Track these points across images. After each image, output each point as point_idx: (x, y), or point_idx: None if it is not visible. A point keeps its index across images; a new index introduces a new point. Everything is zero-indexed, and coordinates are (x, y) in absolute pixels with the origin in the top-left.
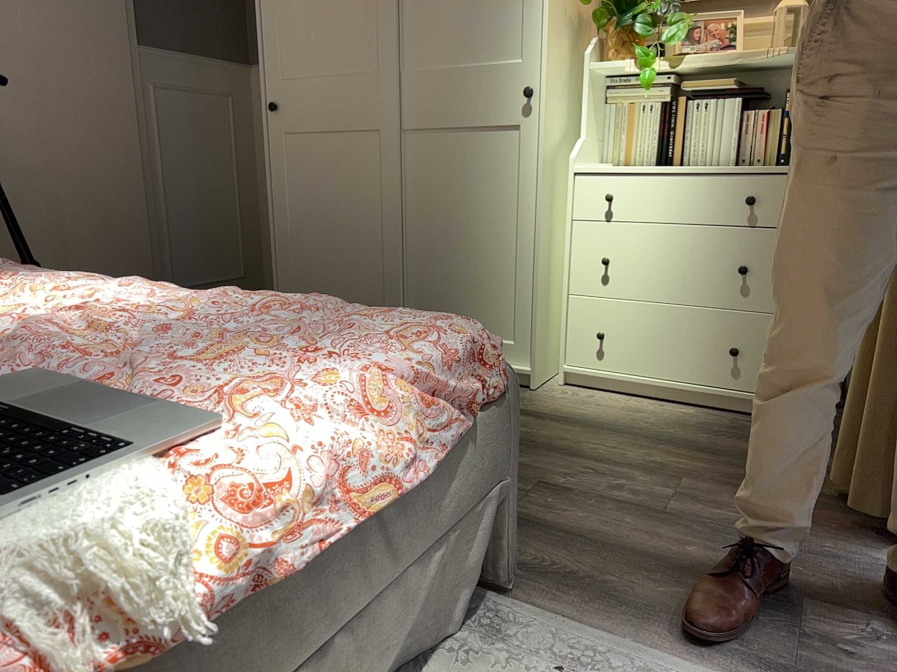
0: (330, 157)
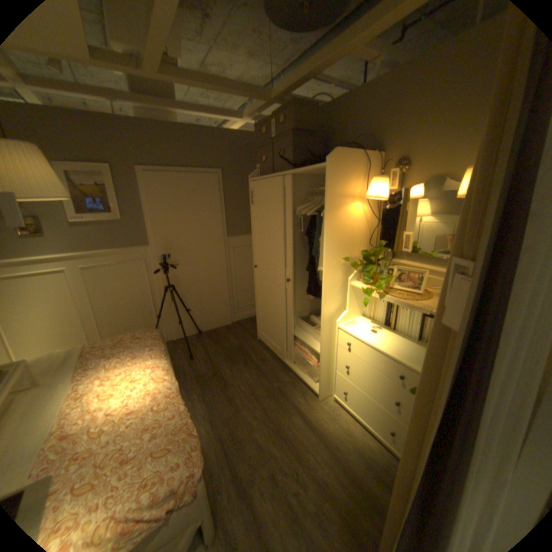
0: (268, 288)
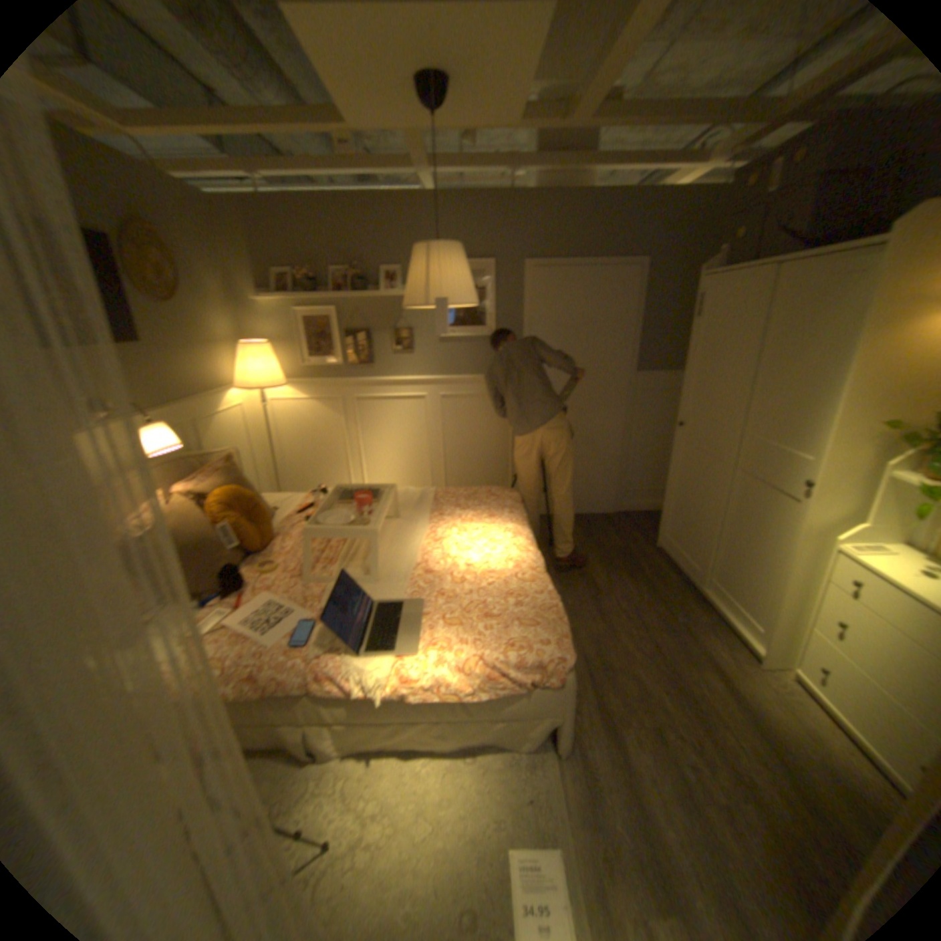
0: (698, 464)
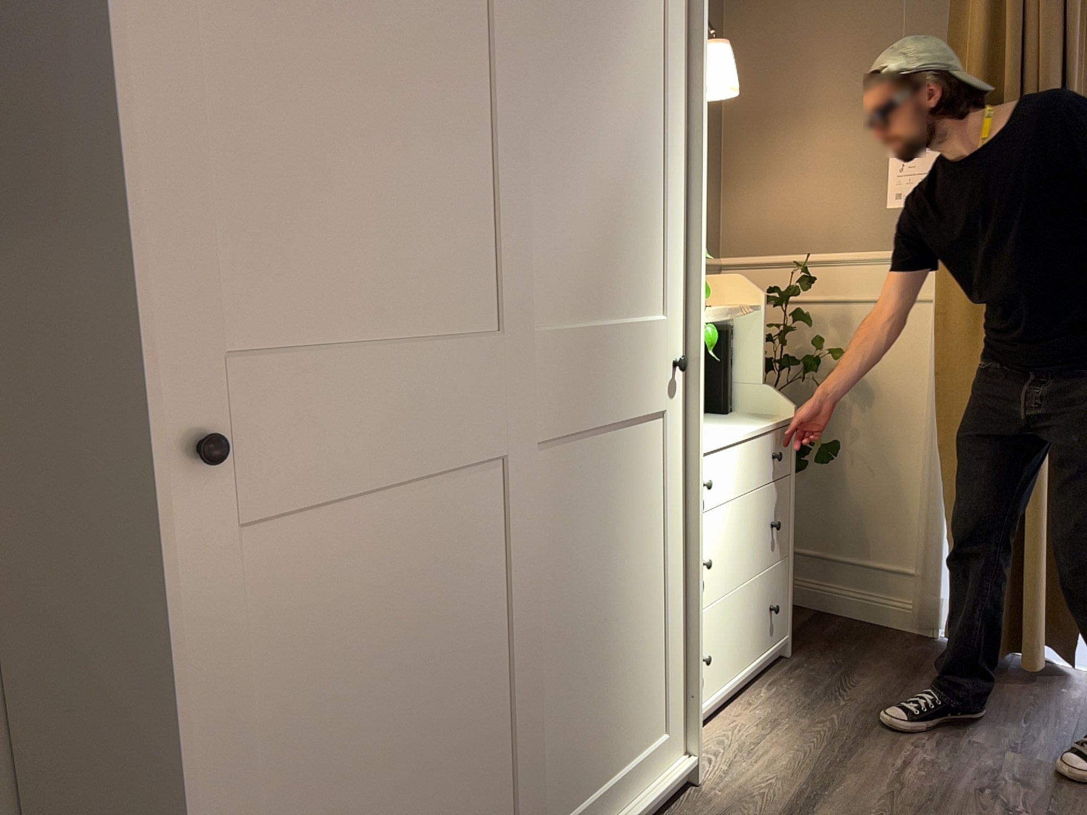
0: (402, 545)
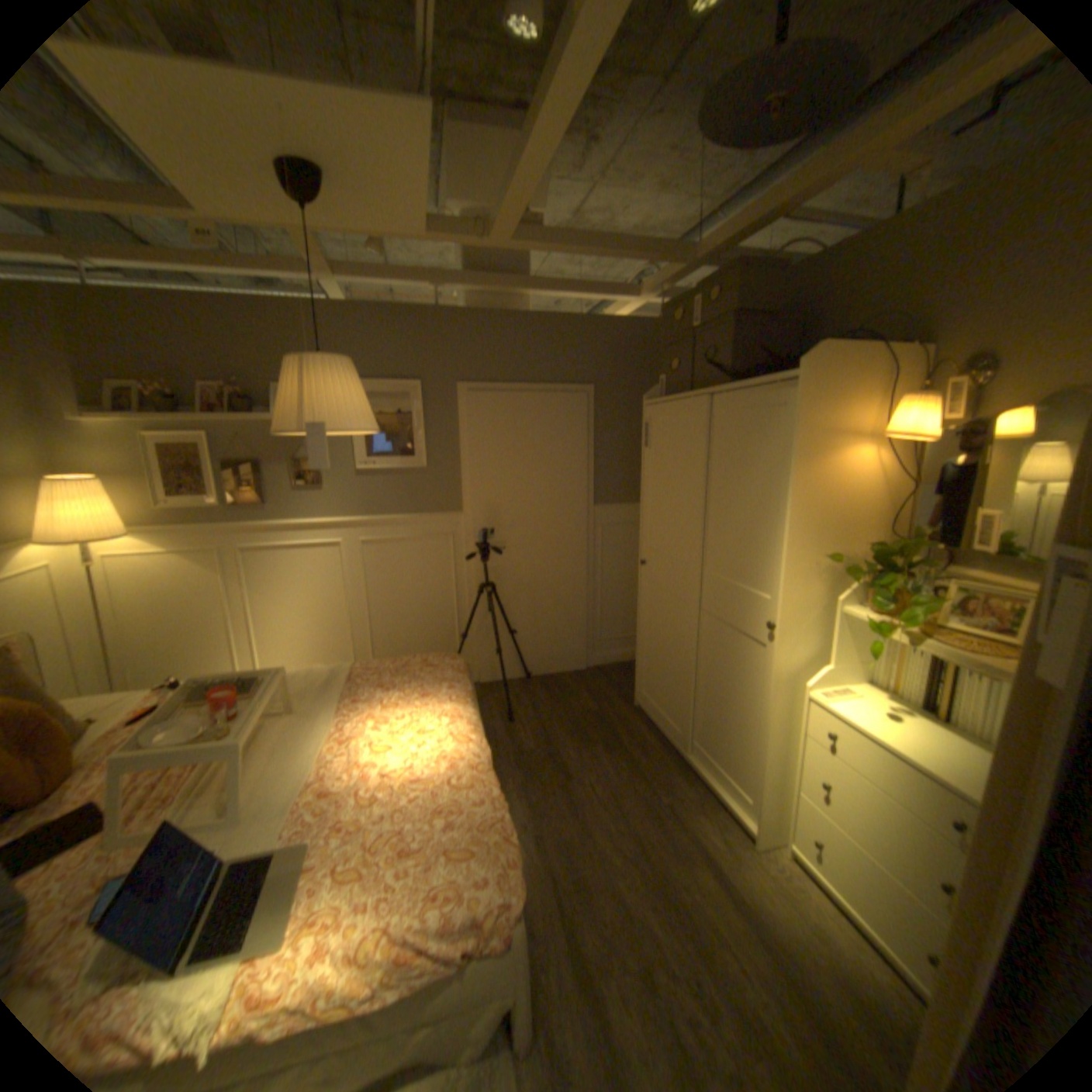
0: (665, 607)
